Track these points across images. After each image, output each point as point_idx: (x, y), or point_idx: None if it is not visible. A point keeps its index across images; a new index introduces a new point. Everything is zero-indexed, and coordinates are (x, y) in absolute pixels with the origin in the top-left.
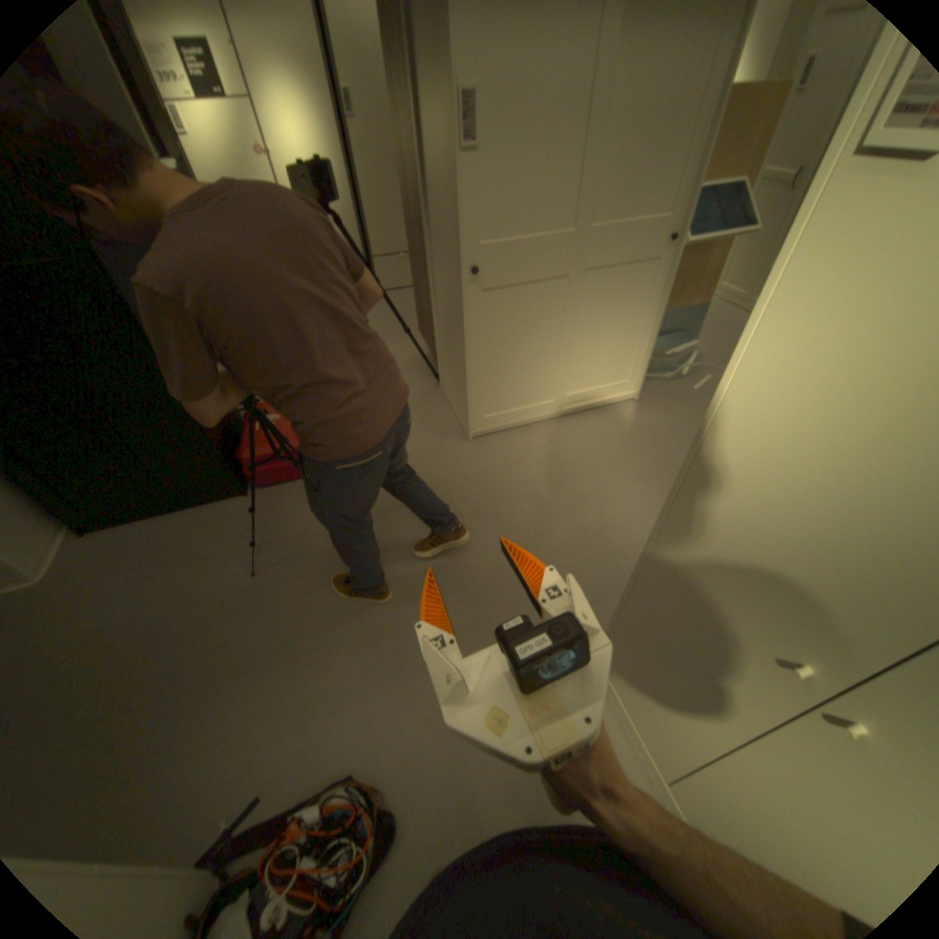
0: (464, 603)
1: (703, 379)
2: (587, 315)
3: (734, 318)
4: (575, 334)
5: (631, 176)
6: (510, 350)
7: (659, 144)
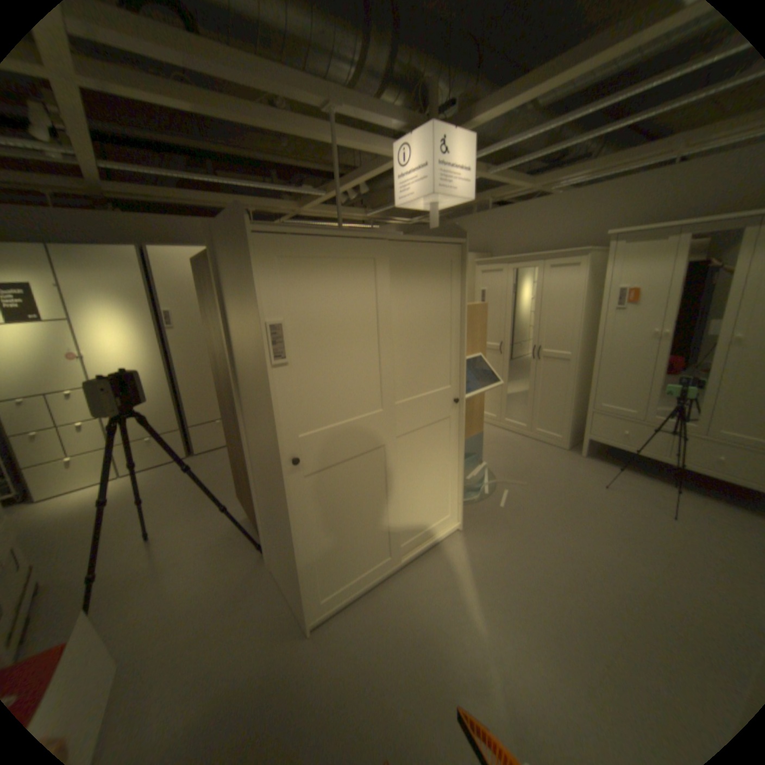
0: None
1: (503, 495)
2: (404, 471)
3: (496, 435)
4: (398, 490)
5: (416, 366)
6: (340, 523)
7: (430, 345)
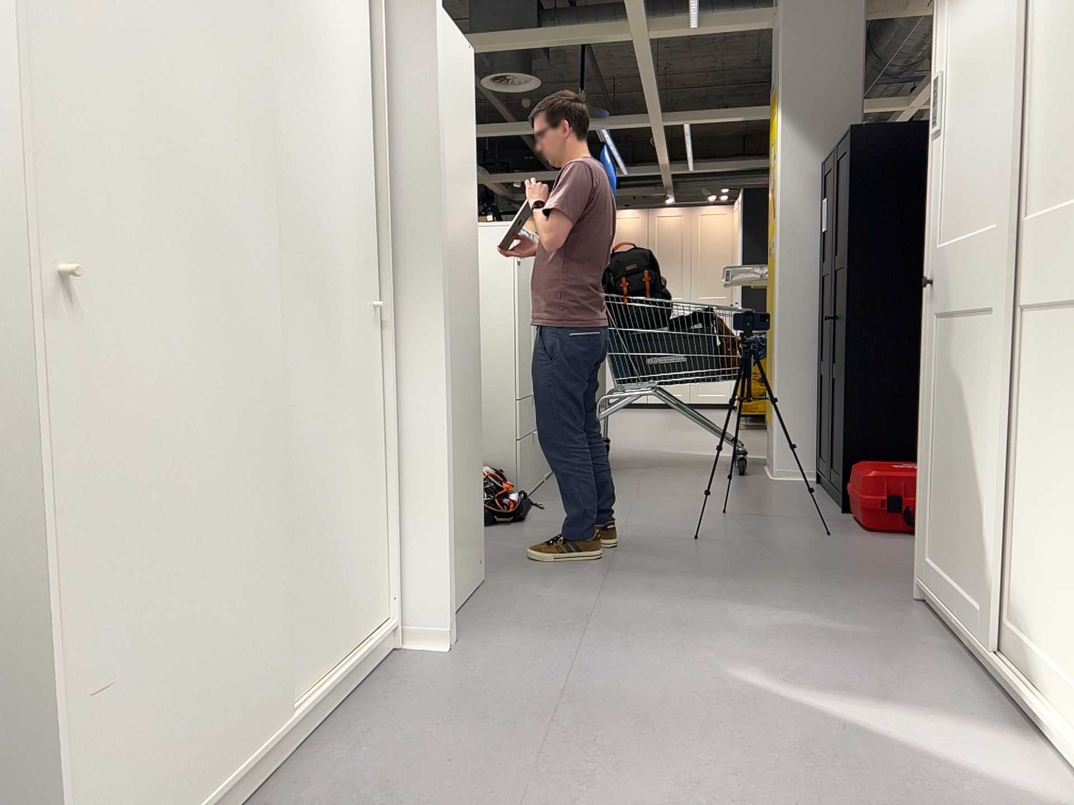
0: (610, 556)
1: None
2: (1024, 412)
3: None
4: (1013, 453)
5: (1058, 121)
6: (945, 434)
7: None
